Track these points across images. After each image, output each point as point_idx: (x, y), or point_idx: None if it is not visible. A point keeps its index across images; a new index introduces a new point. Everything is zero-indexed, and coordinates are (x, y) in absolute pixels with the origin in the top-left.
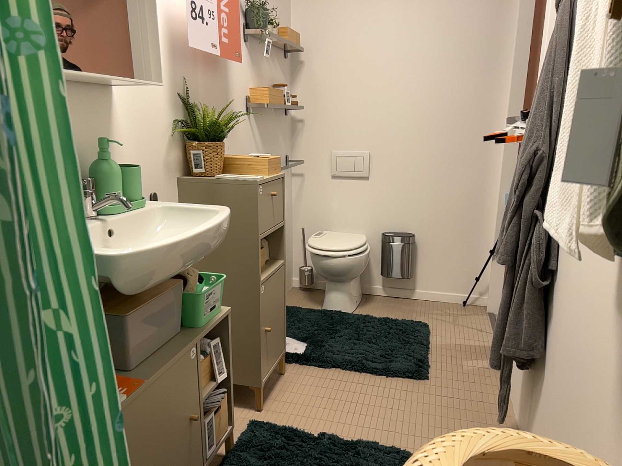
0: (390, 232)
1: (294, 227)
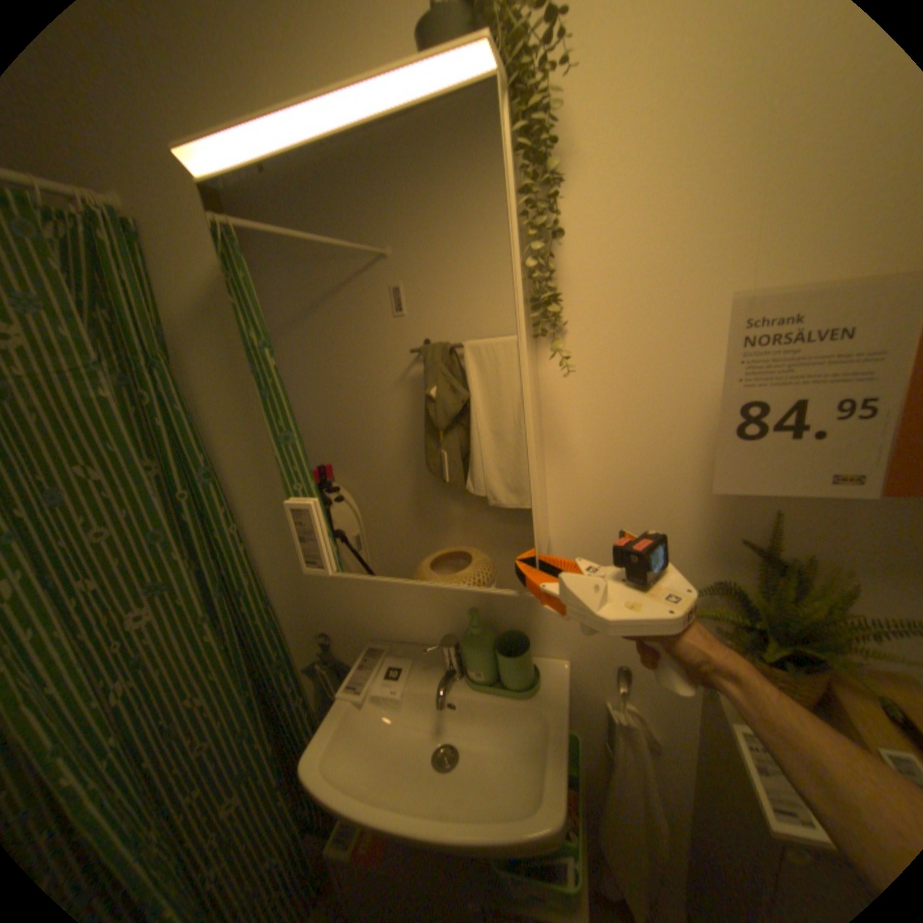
0: None
1: None
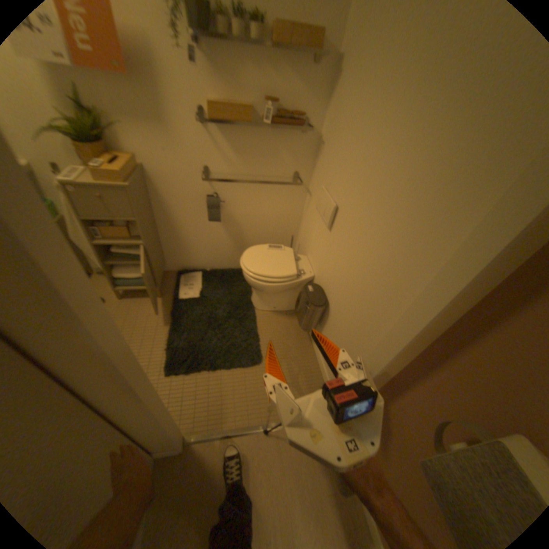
0: (320, 287)
1: (299, 230)
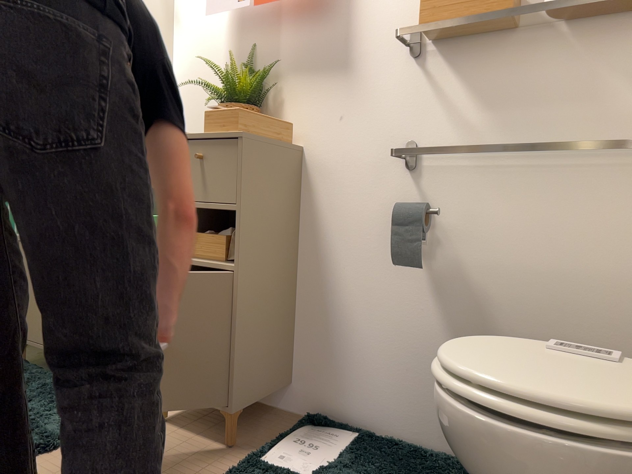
0: None
1: None
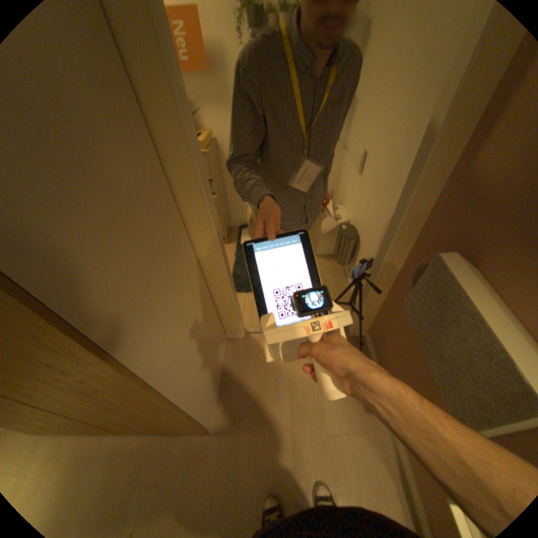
0: (353, 226)
1: (339, 186)
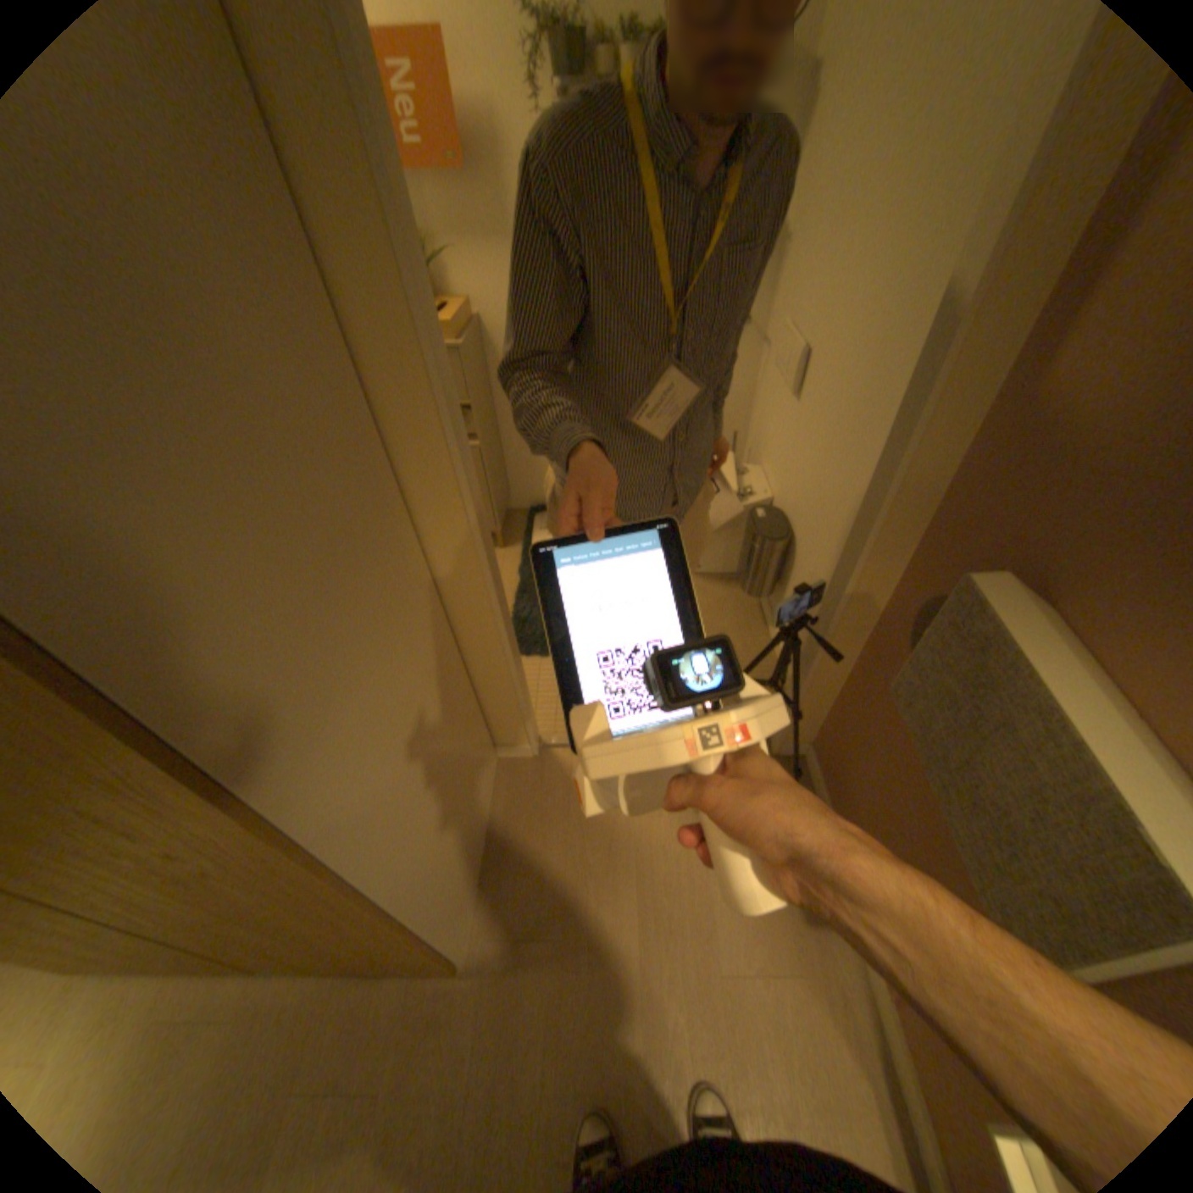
0: (780, 512)
1: (750, 423)
